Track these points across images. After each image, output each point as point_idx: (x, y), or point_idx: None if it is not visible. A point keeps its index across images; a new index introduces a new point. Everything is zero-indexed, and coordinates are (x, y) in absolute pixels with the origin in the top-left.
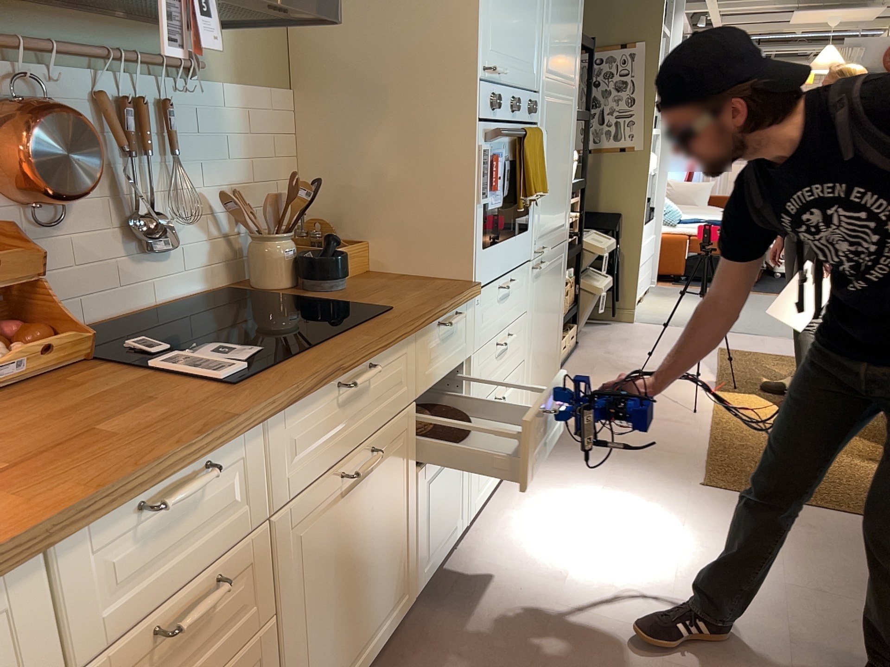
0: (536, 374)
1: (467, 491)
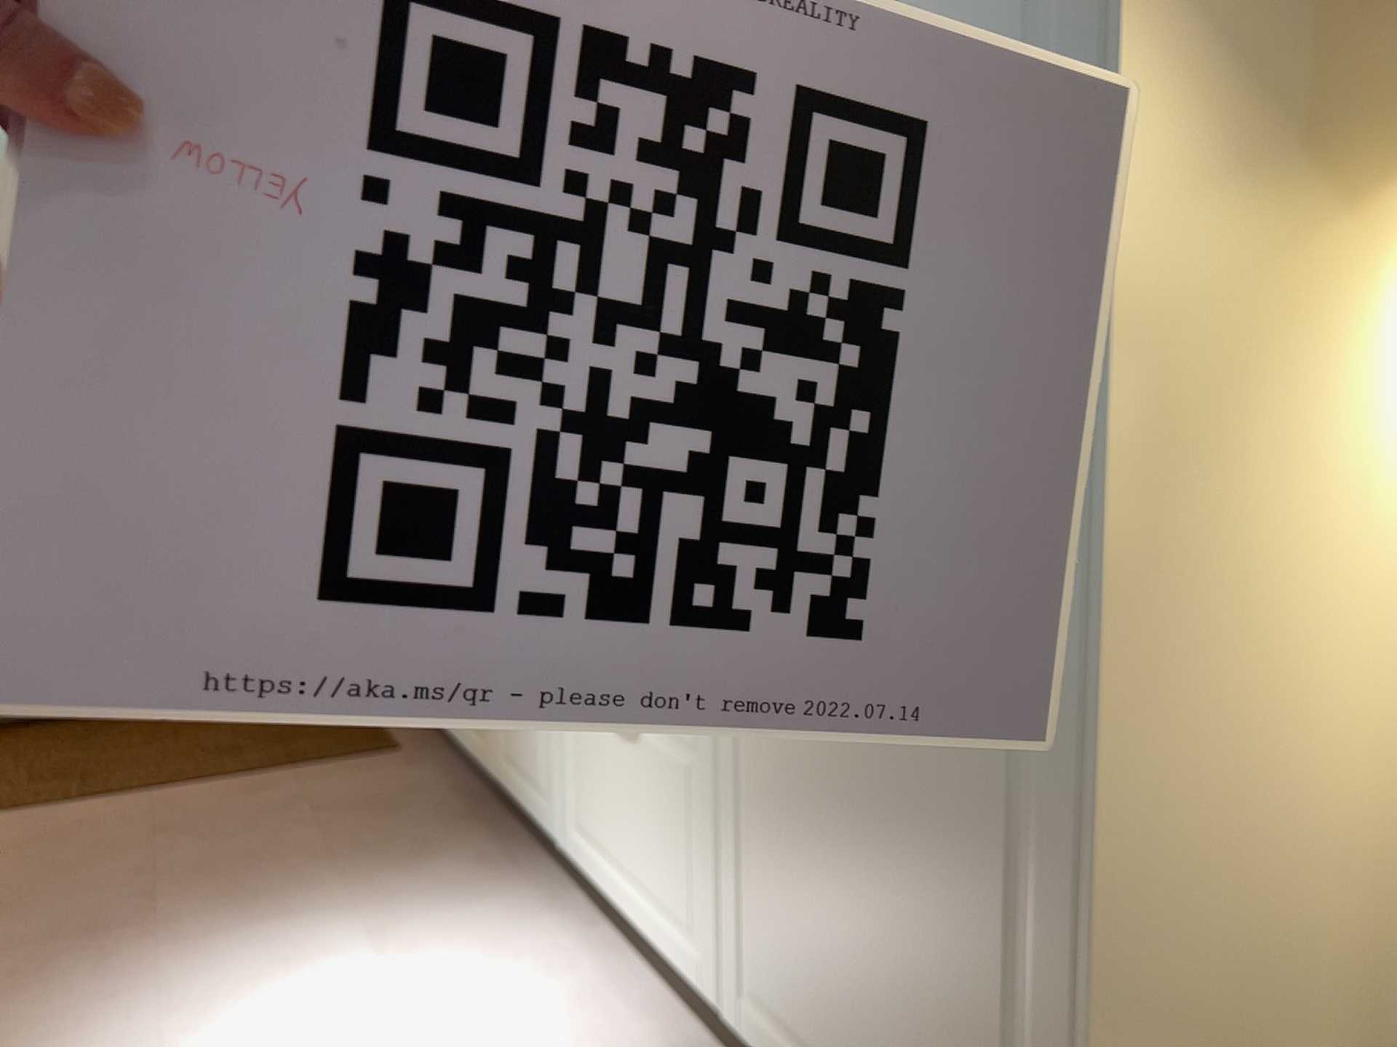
0: (800, 882)
1: (559, 785)
